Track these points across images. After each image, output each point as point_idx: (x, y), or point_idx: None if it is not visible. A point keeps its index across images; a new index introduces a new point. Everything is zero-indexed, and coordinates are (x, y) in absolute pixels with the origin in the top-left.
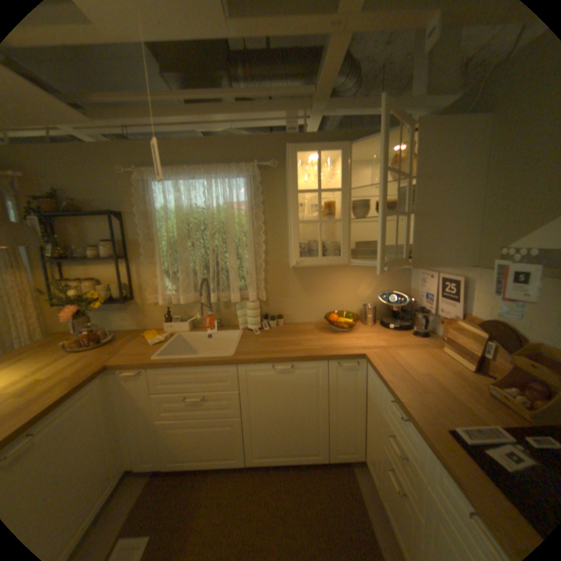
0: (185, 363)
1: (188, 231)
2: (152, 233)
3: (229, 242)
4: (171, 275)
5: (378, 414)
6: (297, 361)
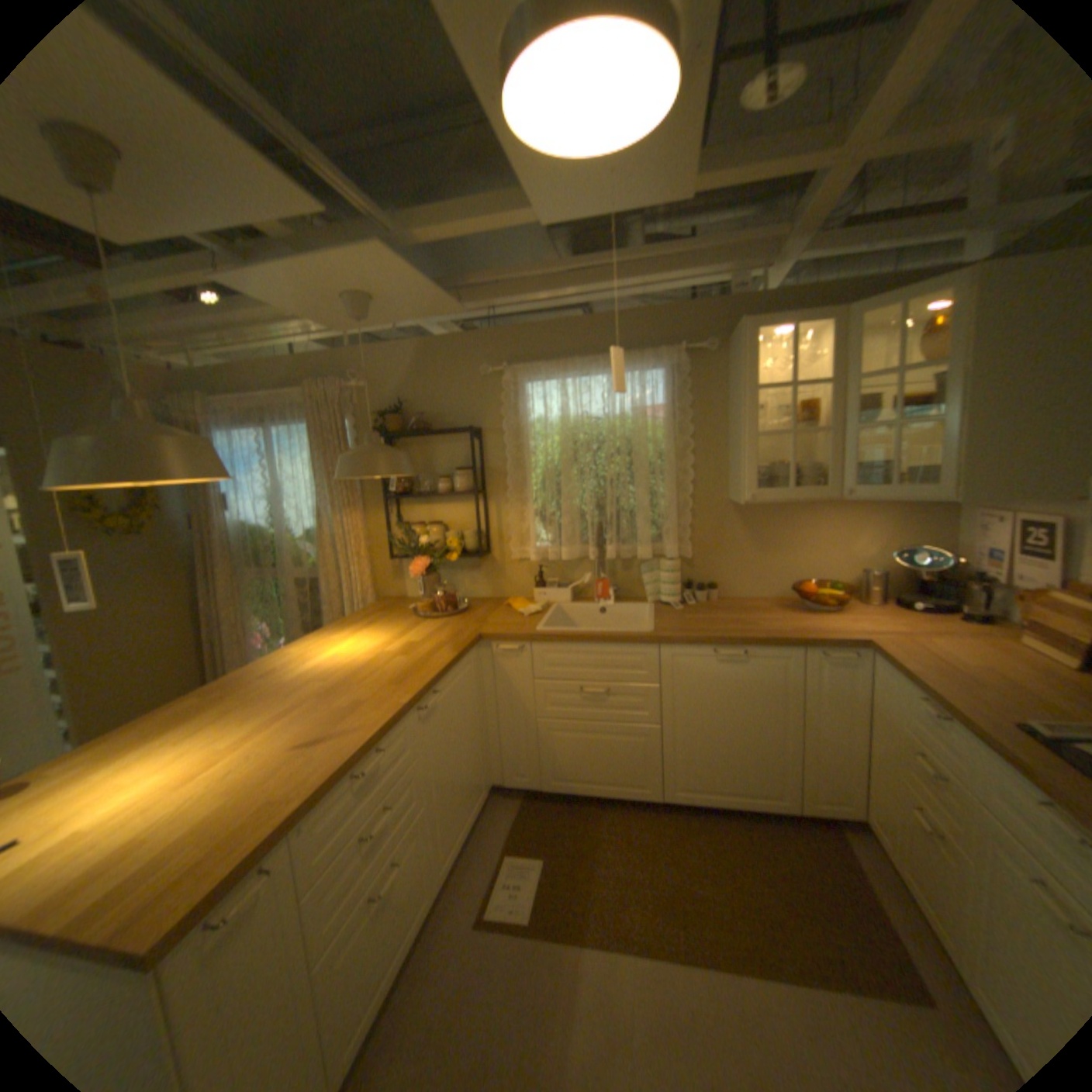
0: (586, 638)
1: (576, 454)
2: (522, 458)
3: (636, 468)
4: (548, 519)
5: (894, 733)
6: (754, 646)
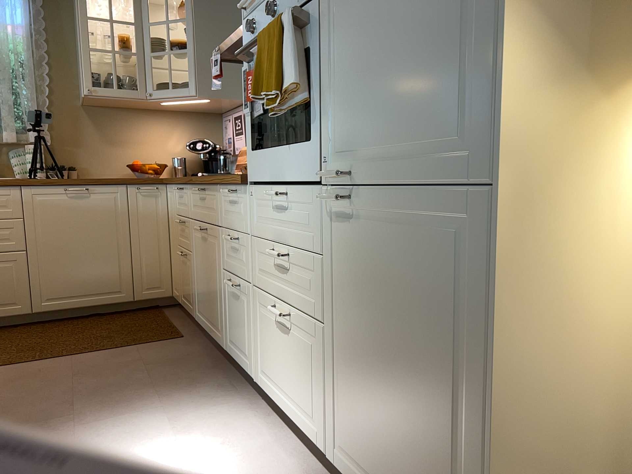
0: None
1: None
2: None
3: (0, 69)
4: None
5: (173, 224)
6: (92, 184)
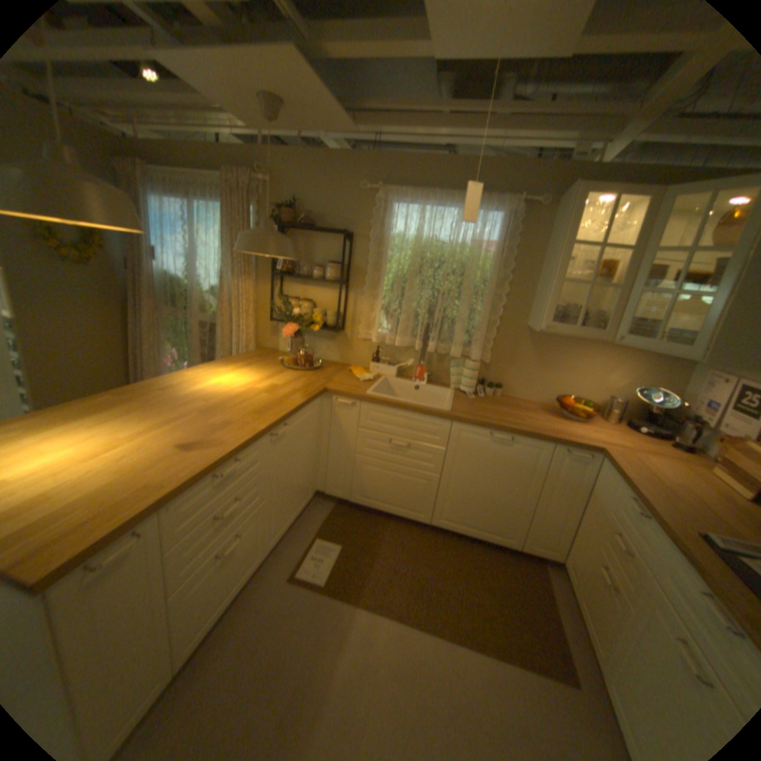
0: (401, 406)
1: (422, 268)
2: (380, 263)
3: (464, 288)
4: (391, 314)
5: (603, 514)
6: (520, 436)
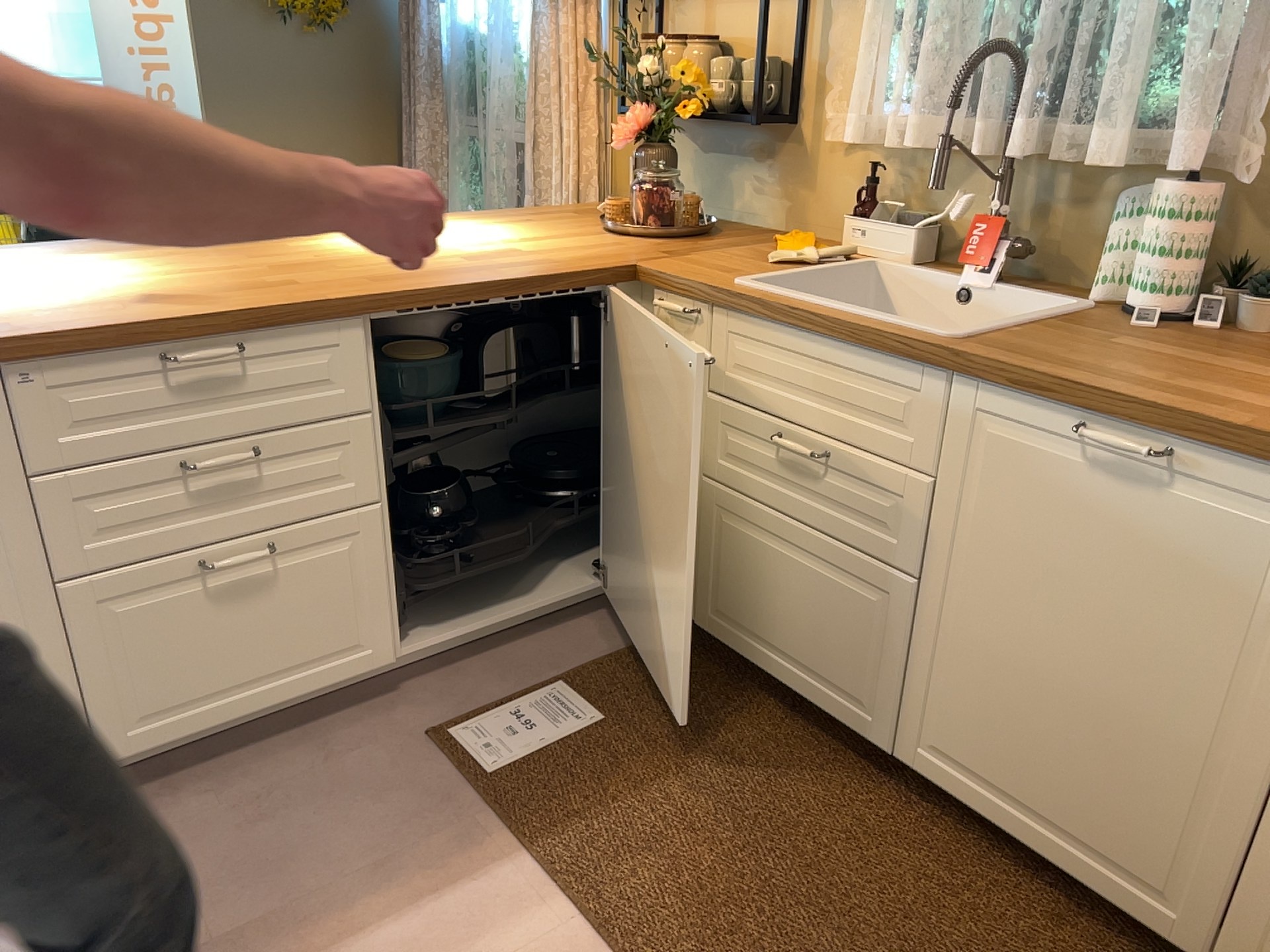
0: (802, 316)
1: None
2: None
3: None
4: (904, 36)
5: None
6: (1196, 441)
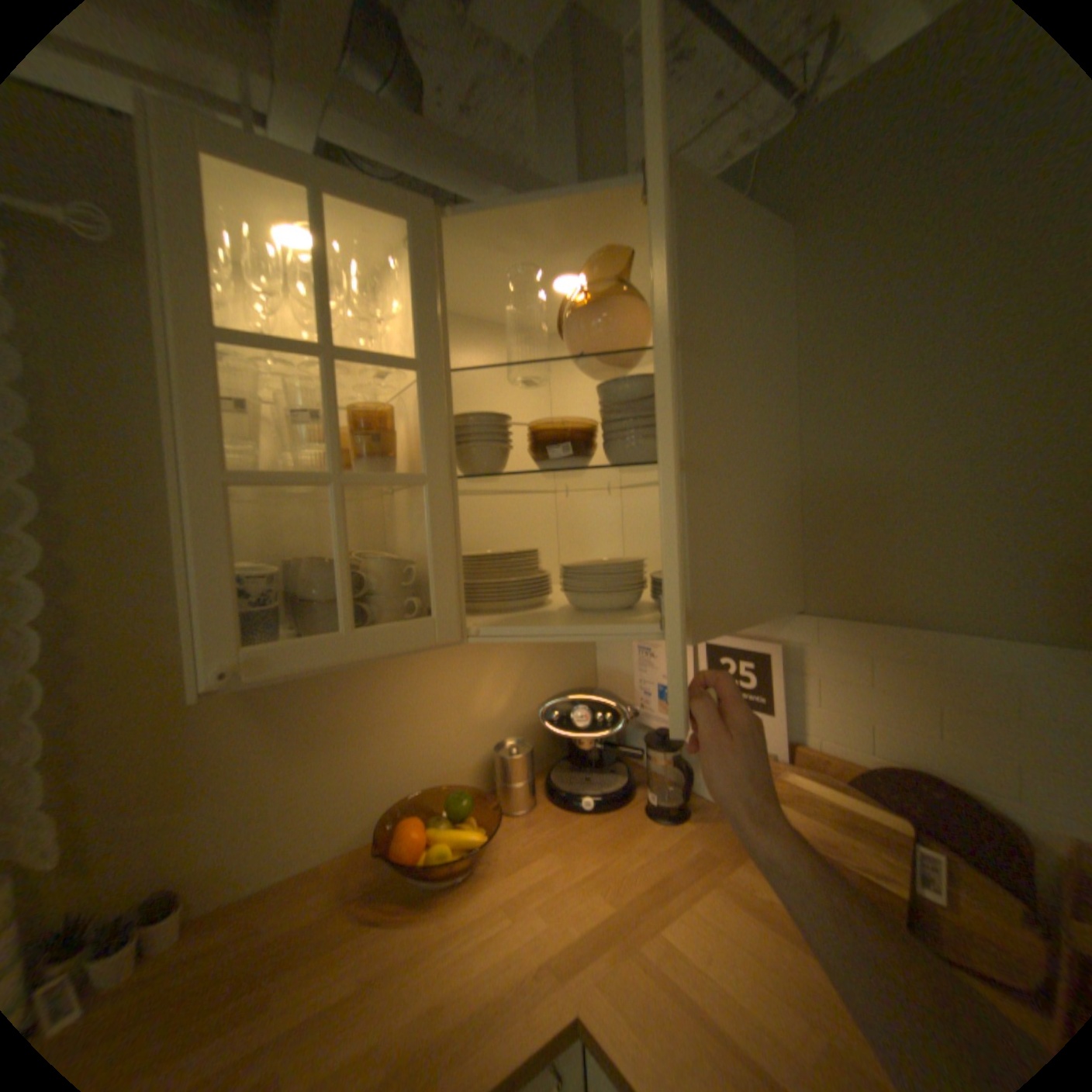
0: None
1: None
2: None
3: None
4: None
5: None
6: None
